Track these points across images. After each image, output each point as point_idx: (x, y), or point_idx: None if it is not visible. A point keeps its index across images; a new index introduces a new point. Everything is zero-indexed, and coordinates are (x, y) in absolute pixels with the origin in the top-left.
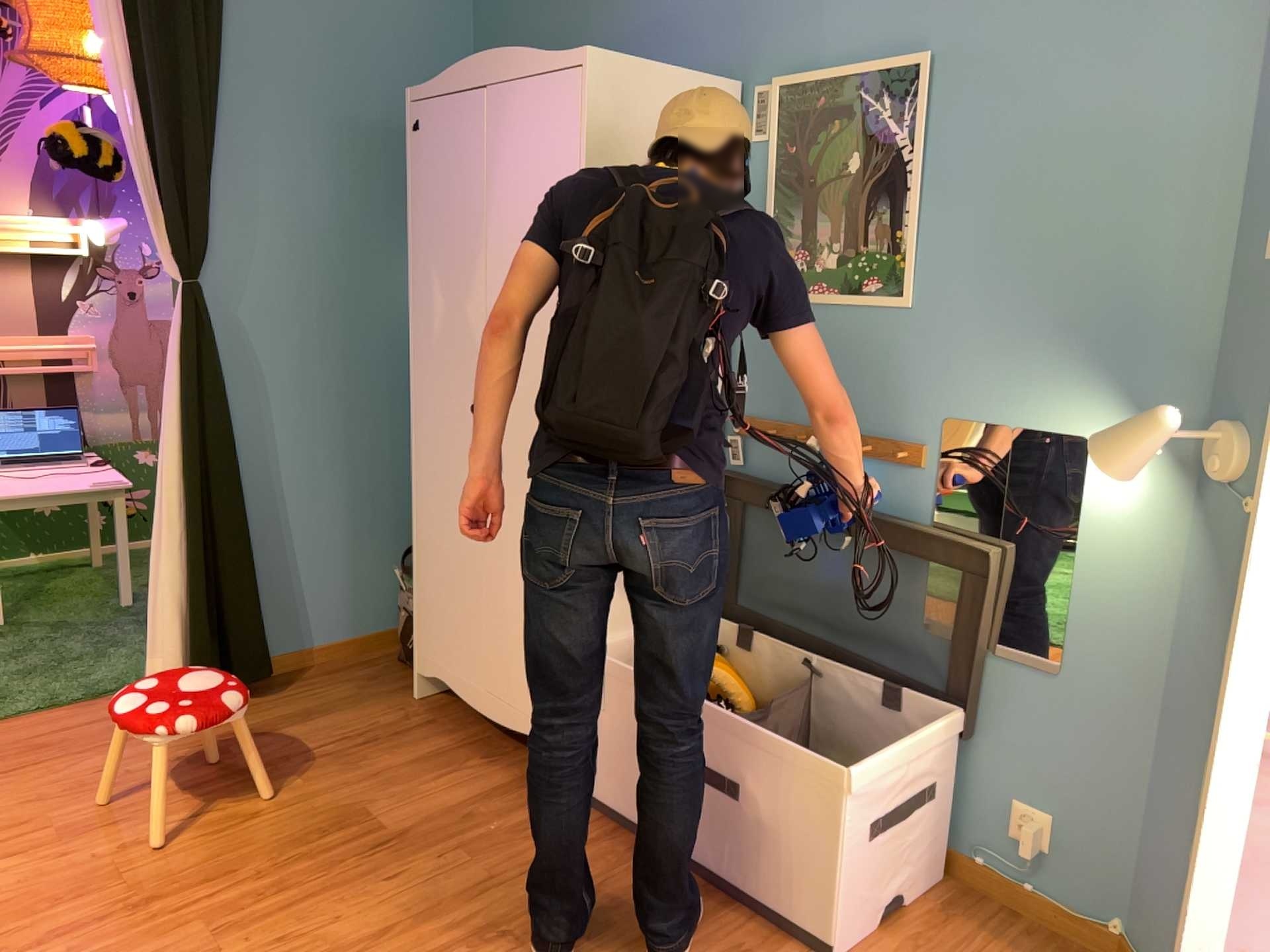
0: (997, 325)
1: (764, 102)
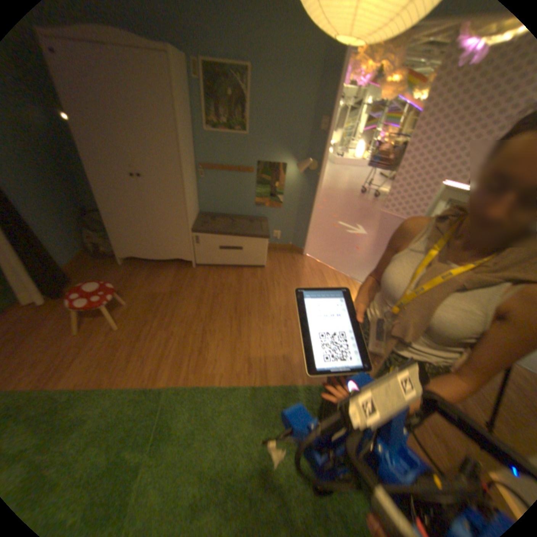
0: (268, 139)
1: (194, 63)
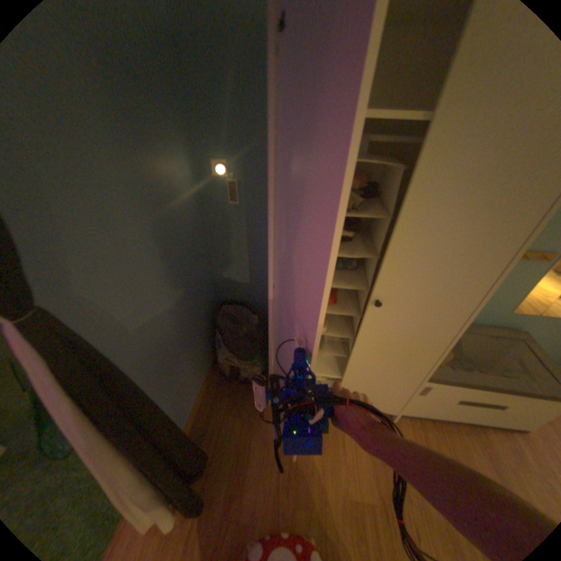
0: None
1: None
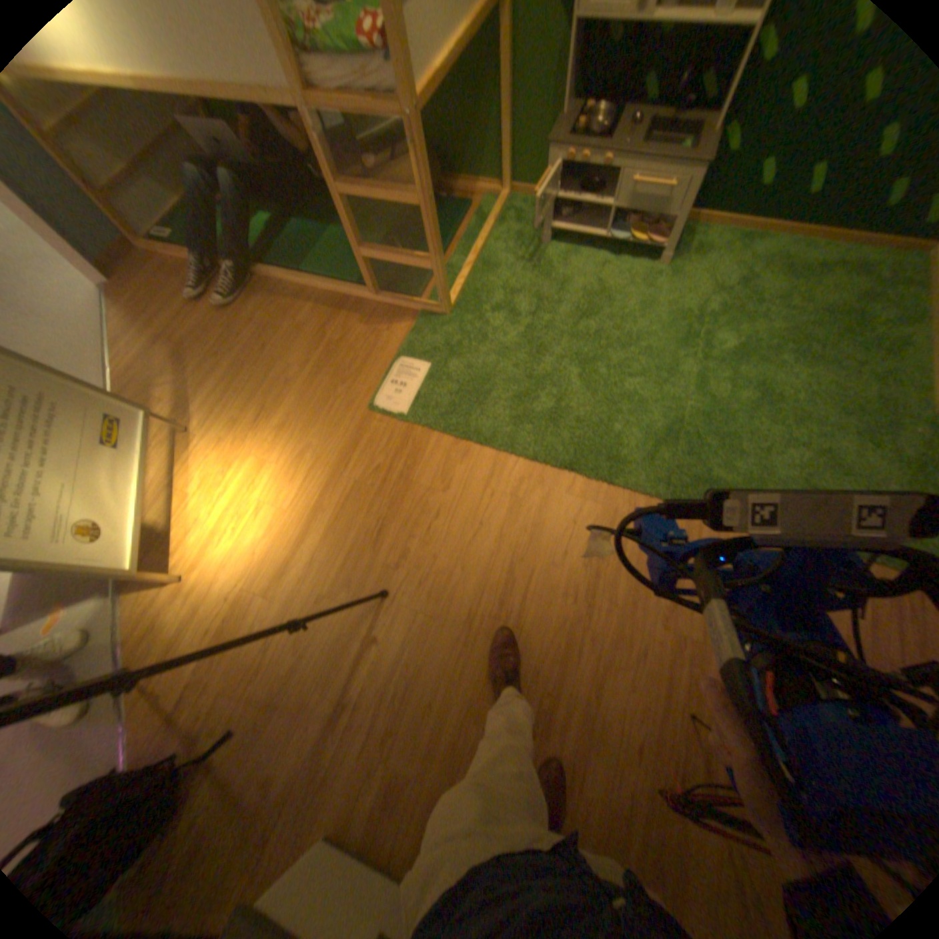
0: None
1: None
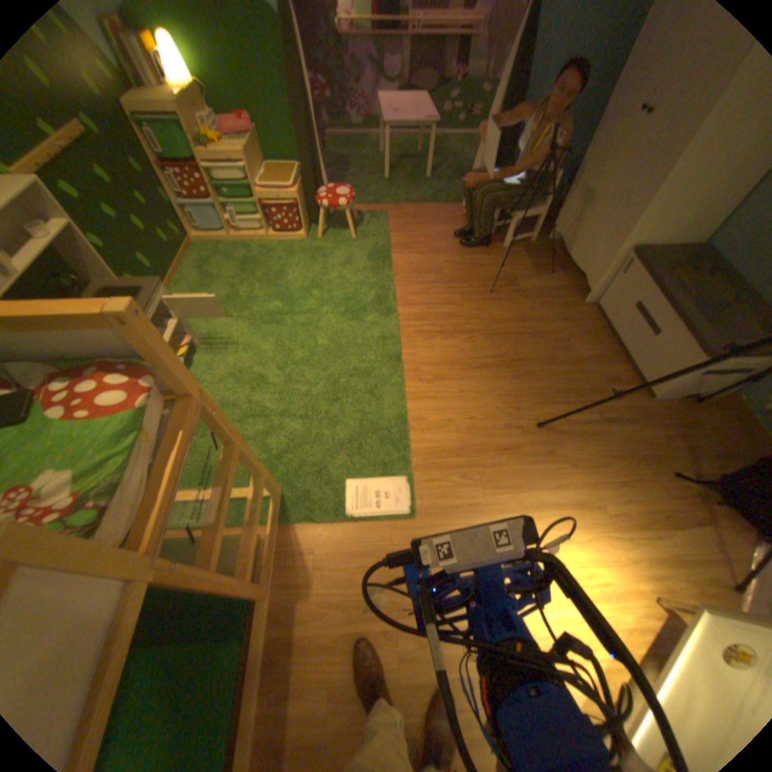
0: None
1: None
